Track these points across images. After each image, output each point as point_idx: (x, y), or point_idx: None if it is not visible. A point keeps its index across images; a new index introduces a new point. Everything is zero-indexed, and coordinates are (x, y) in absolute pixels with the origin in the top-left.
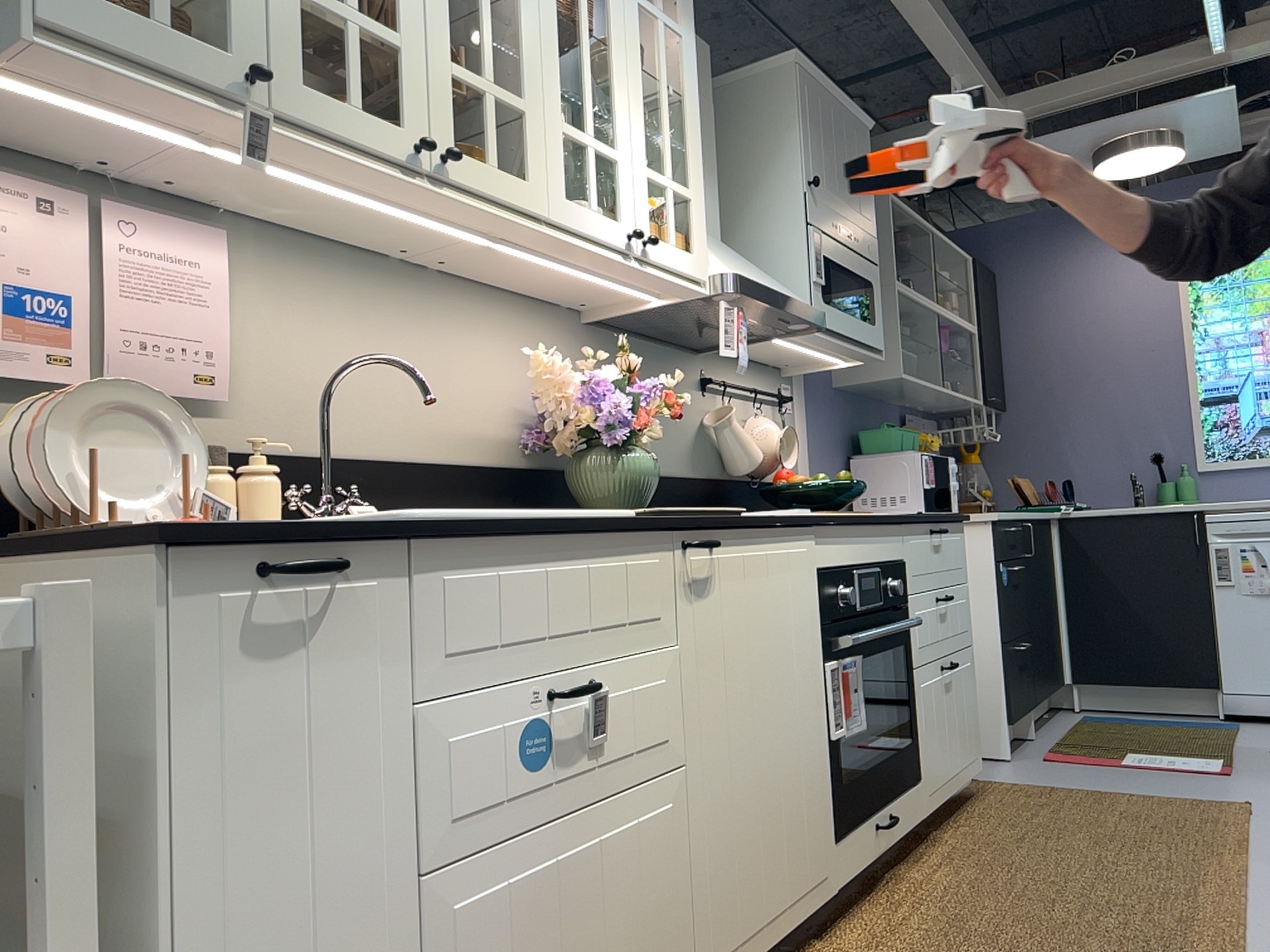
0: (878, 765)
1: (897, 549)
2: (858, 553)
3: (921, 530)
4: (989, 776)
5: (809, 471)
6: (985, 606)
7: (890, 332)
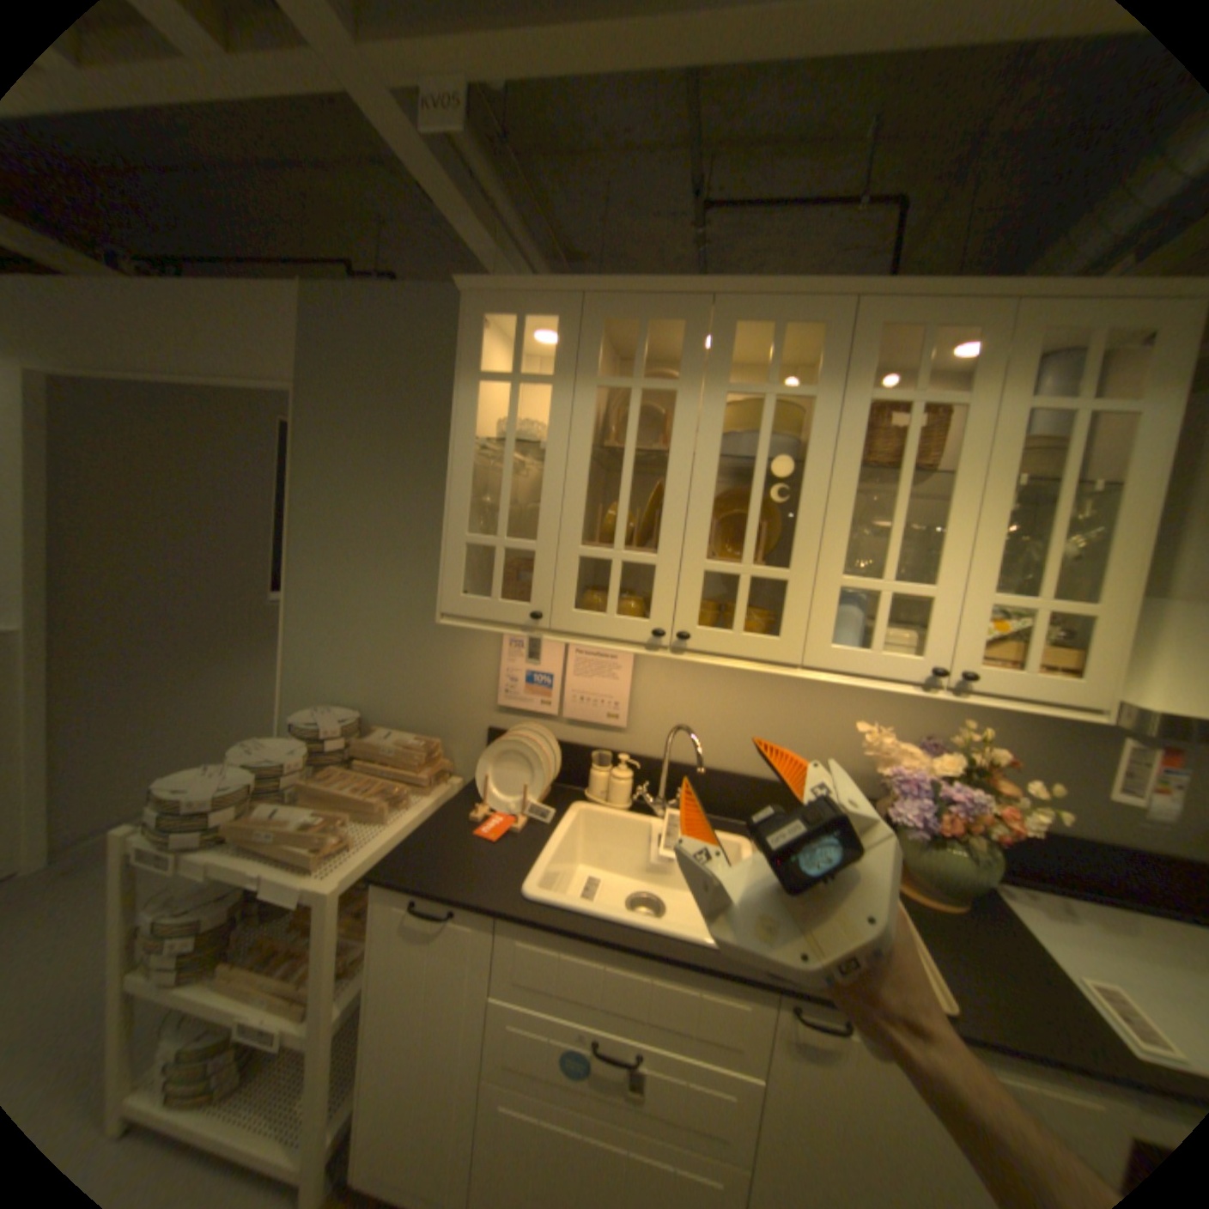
0: None
1: None
2: None
3: None
4: None
5: None
6: None
7: None
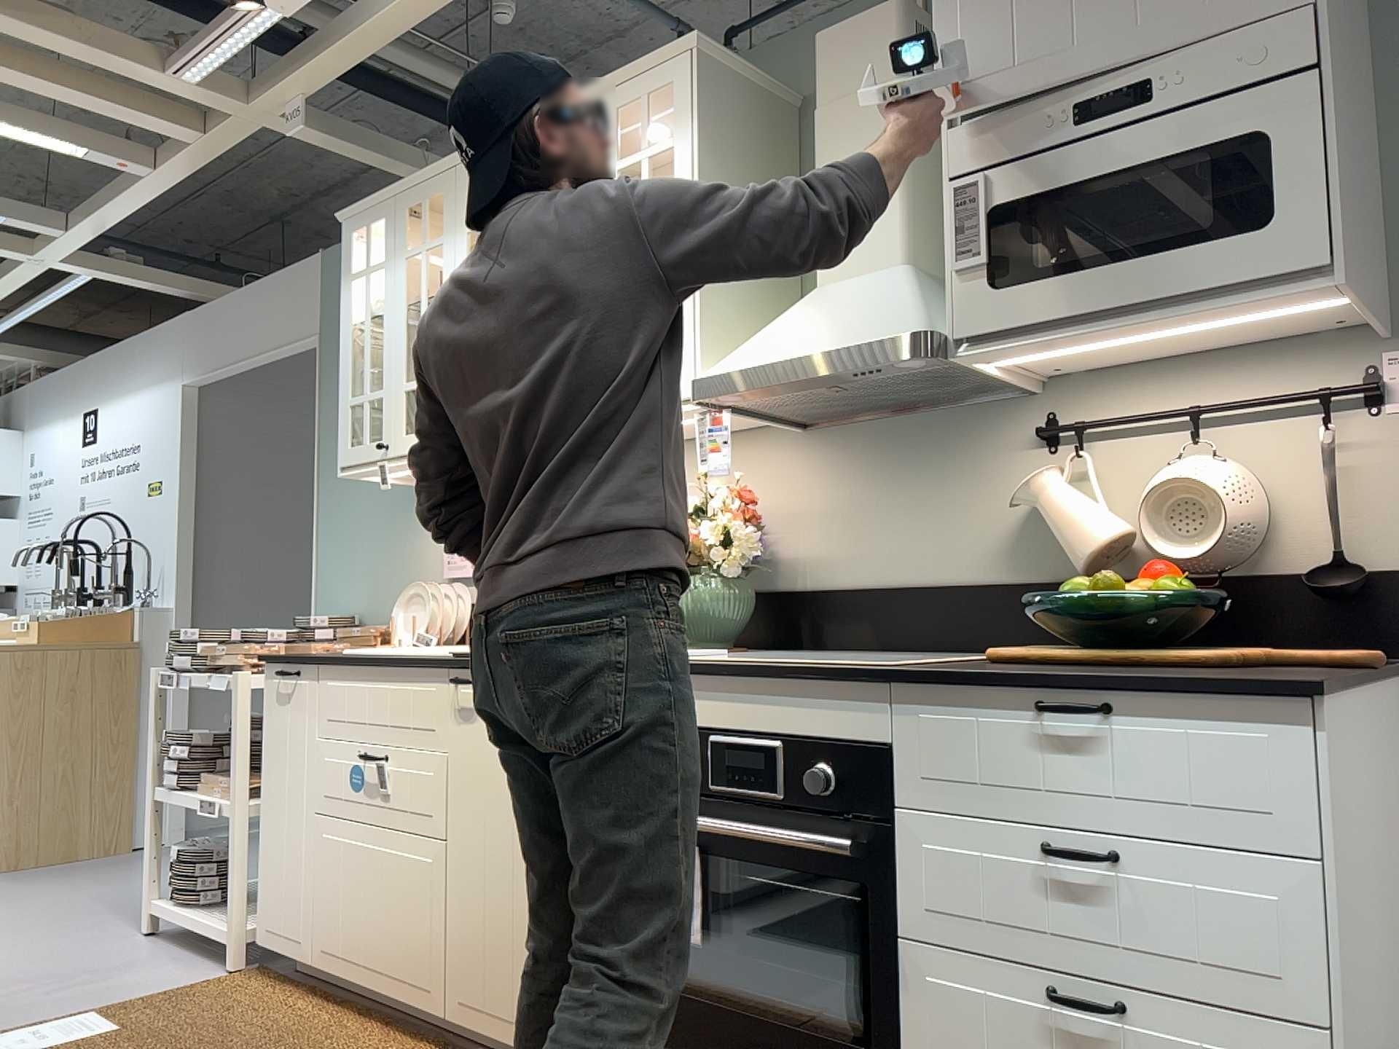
0: (744, 1016)
1: (856, 723)
2: (724, 715)
3: (973, 699)
4: None
5: None
6: None
7: None
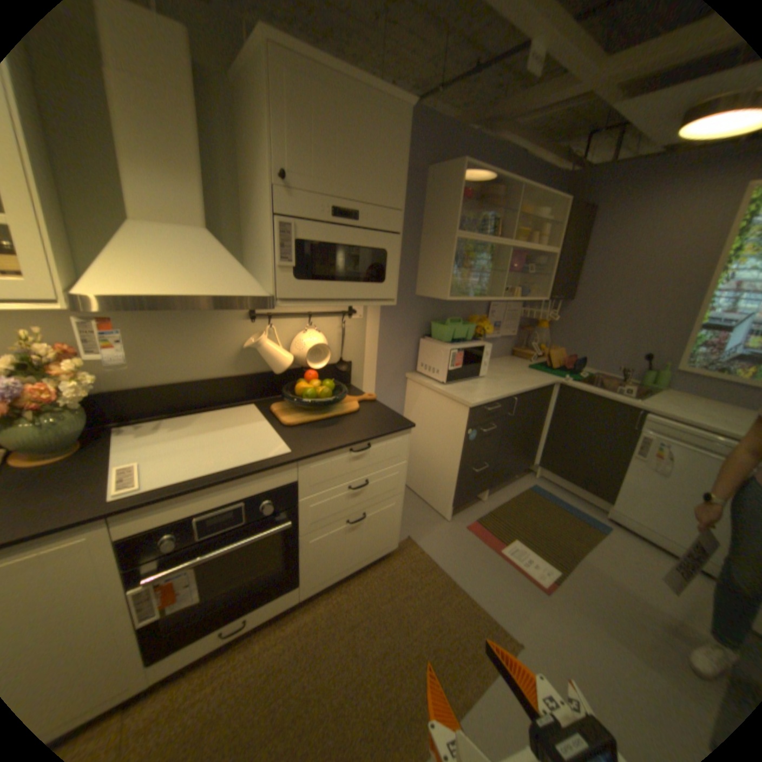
0: (225, 606)
1: (281, 480)
2: (202, 505)
3: (329, 455)
4: (420, 536)
5: (373, 350)
6: (455, 448)
7: (445, 266)
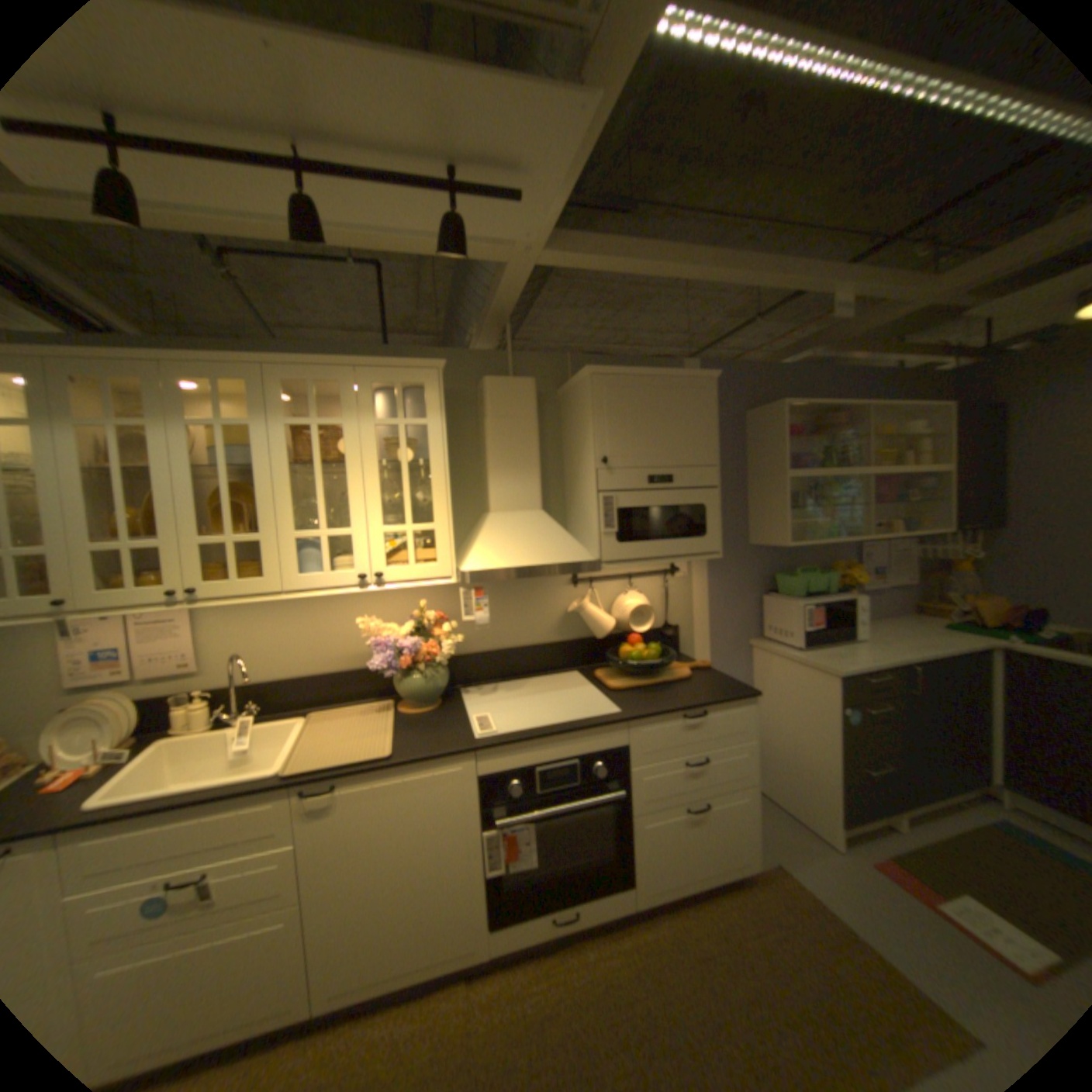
0: (560, 886)
1: (614, 742)
2: (544, 756)
3: (662, 720)
4: (798, 869)
5: (704, 612)
6: (833, 738)
7: (782, 510)
